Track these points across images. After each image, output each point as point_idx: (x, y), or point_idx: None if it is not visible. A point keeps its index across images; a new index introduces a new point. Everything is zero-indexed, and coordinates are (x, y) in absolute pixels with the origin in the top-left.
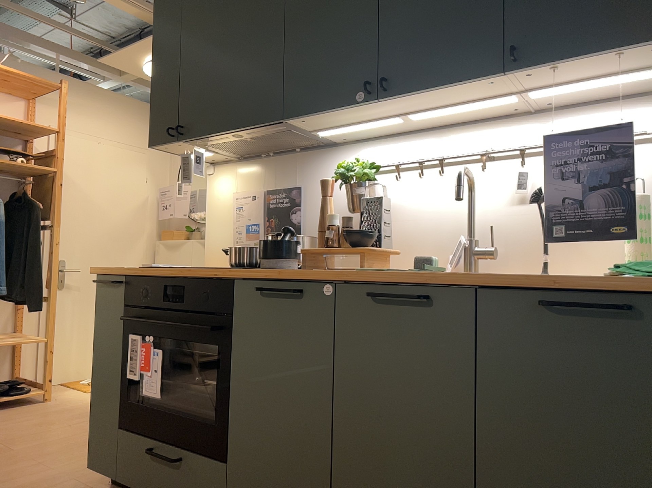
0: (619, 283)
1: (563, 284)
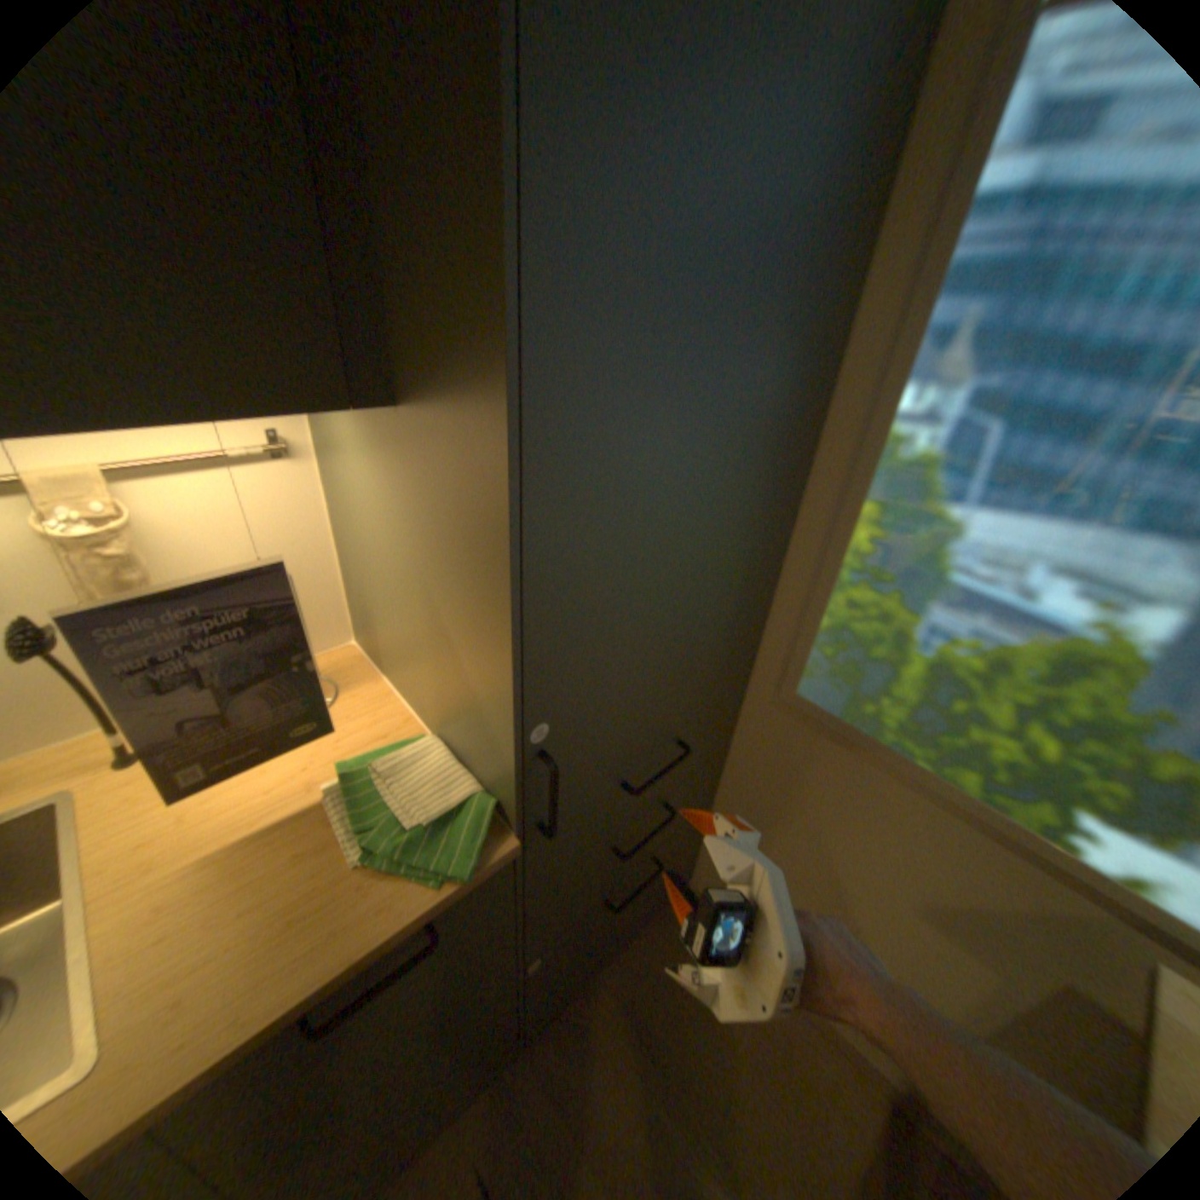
0: (416, 930)
1: (333, 988)
